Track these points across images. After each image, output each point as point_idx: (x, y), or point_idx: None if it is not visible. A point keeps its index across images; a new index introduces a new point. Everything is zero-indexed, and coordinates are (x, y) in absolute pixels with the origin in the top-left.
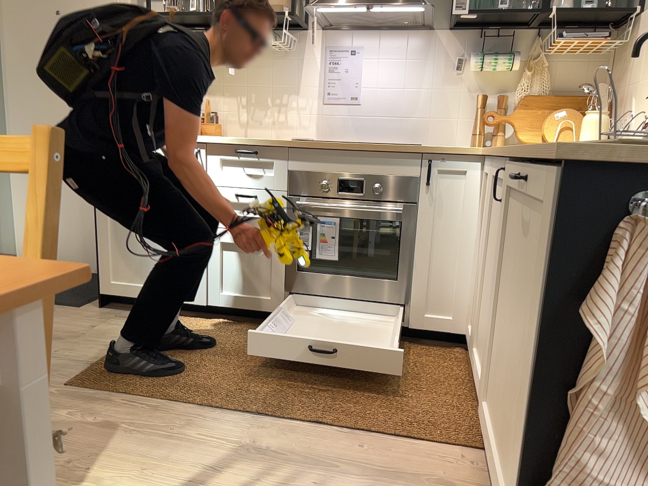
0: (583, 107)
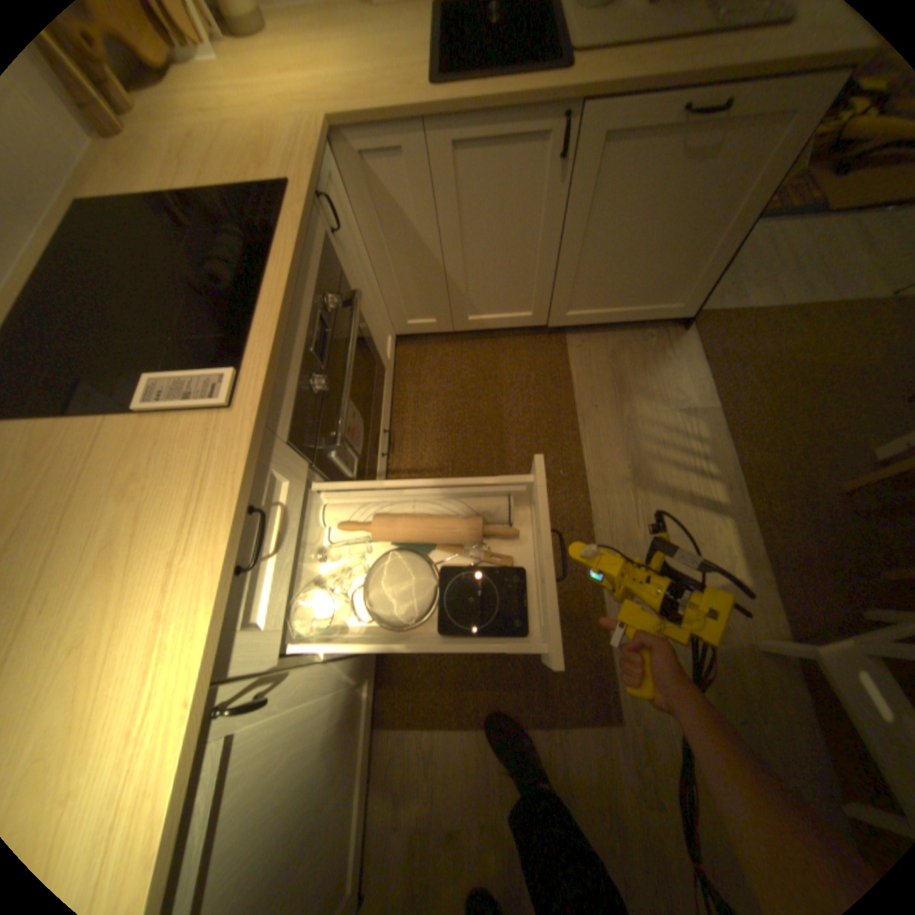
0: None
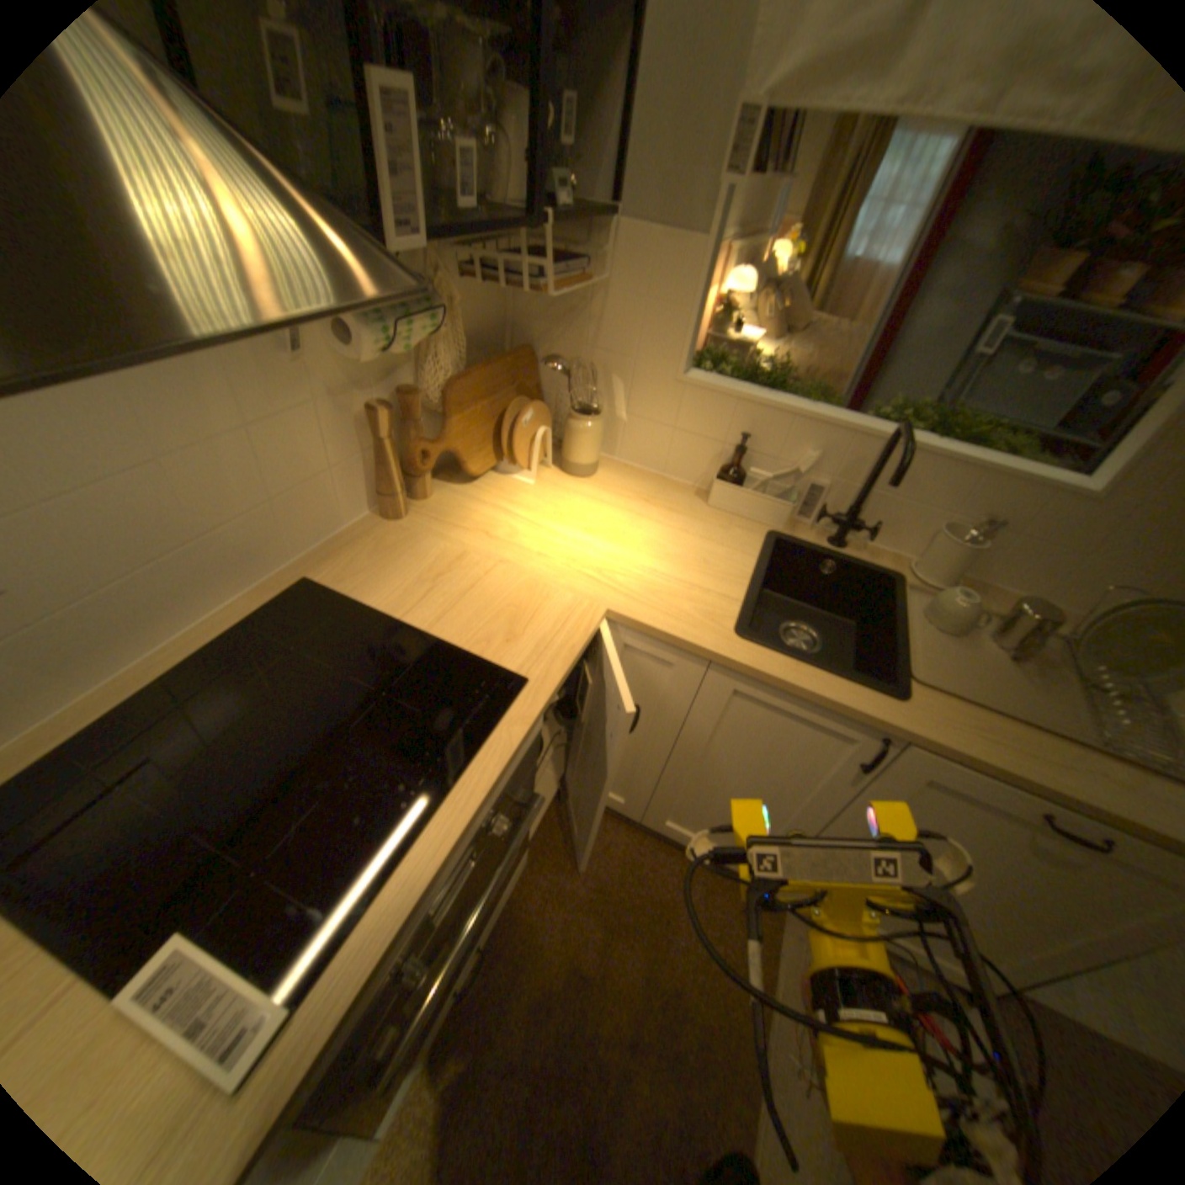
0: (529, 379)
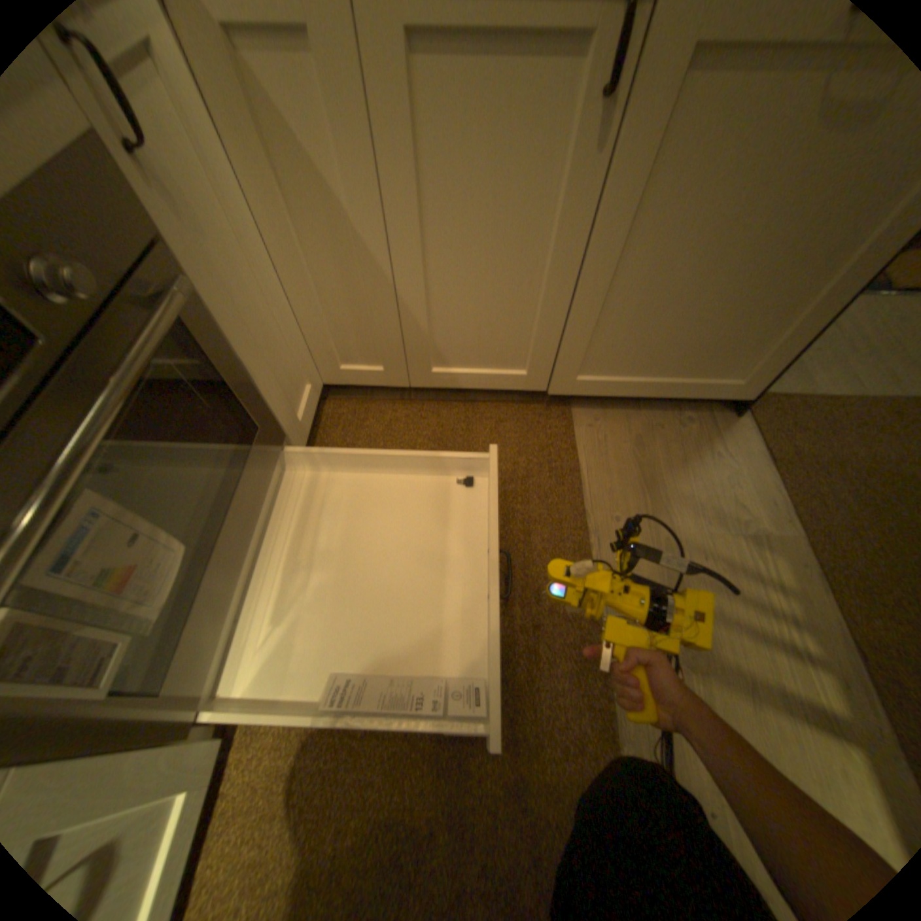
0: None
